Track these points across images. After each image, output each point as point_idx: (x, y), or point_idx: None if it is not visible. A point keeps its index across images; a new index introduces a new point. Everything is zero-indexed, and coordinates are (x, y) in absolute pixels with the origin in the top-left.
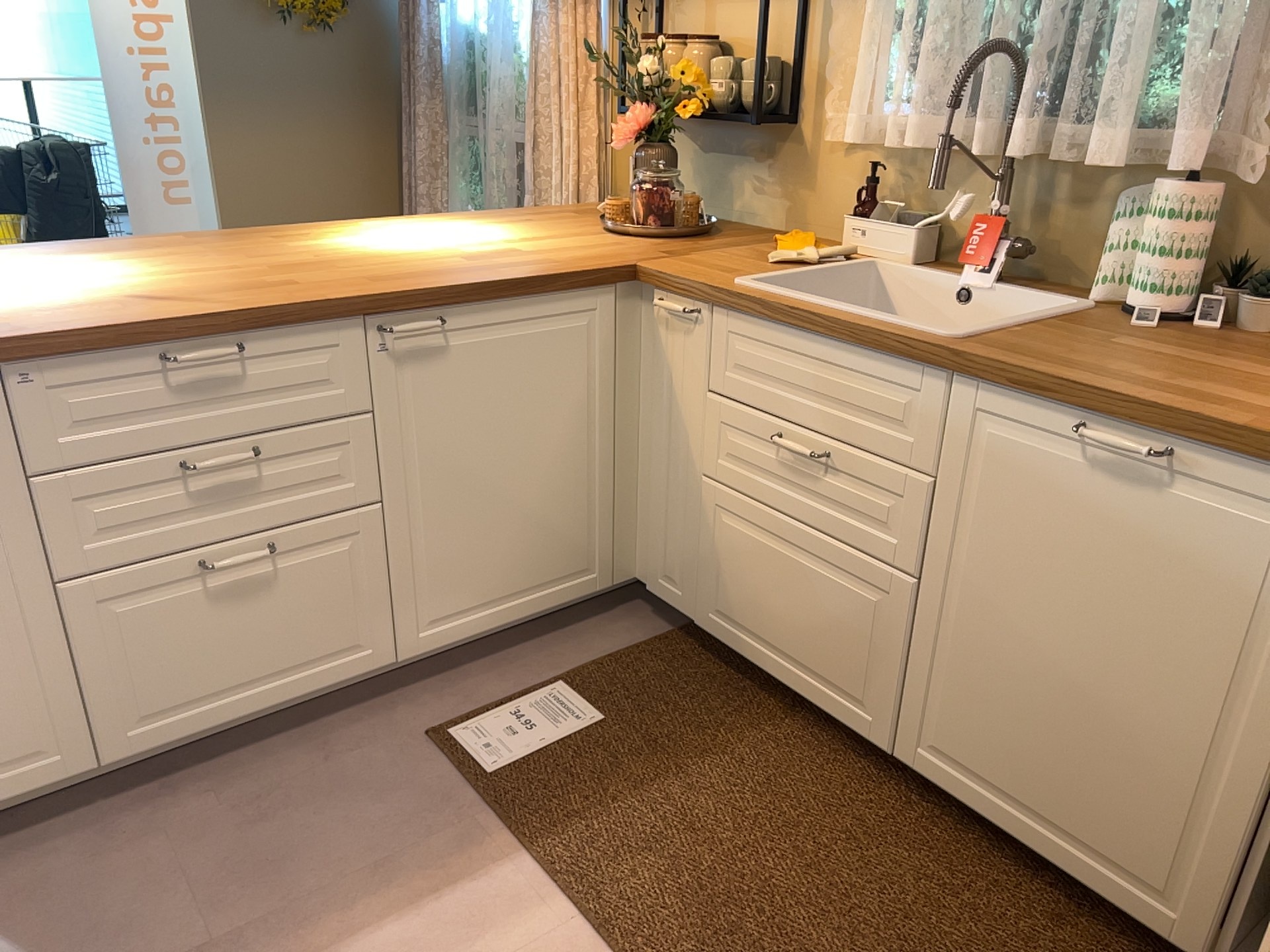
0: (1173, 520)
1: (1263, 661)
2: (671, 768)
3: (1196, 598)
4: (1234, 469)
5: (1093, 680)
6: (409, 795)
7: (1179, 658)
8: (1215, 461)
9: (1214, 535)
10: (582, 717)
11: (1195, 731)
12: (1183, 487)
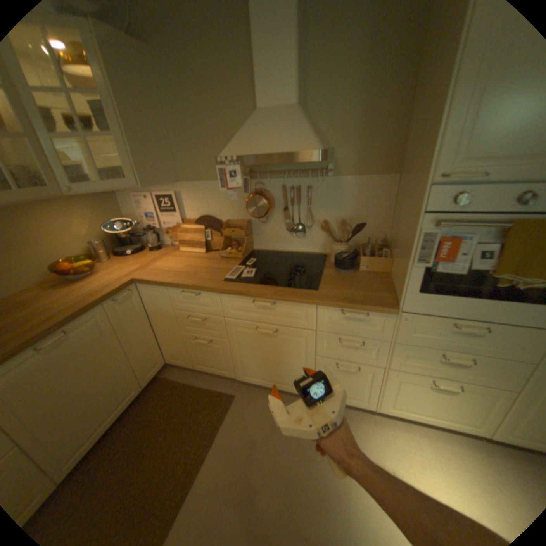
0: (76, 341)
1: (110, 342)
2: None
3: (92, 347)
4: (78, 321)
5: (89, 385)
6: None
7: (99, 359)
8: (73, 323)
9: (85, 334)
10: None
11: (112, 365)
12: (71, 334)
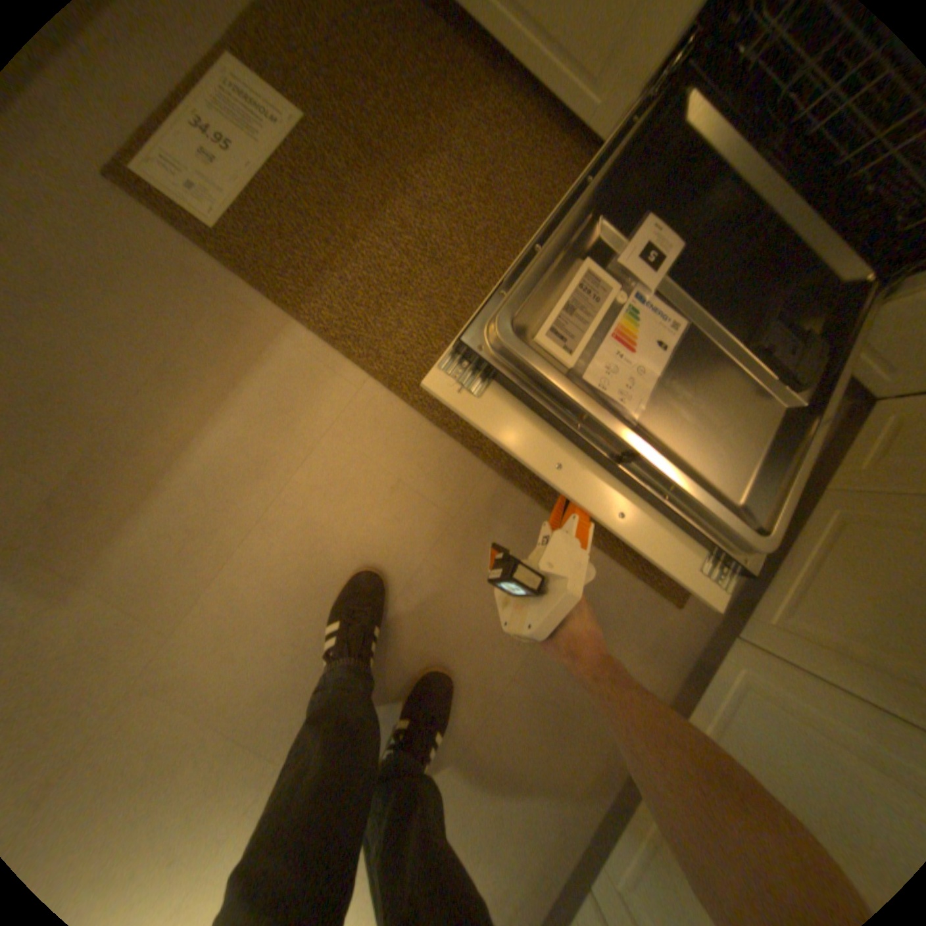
0: None
1: None
2: (396, 181)
3: None
4: None
5: None
6: (140, 275)
7: None
8: None
9: None
10: (278, 117)
11: None
12: None
